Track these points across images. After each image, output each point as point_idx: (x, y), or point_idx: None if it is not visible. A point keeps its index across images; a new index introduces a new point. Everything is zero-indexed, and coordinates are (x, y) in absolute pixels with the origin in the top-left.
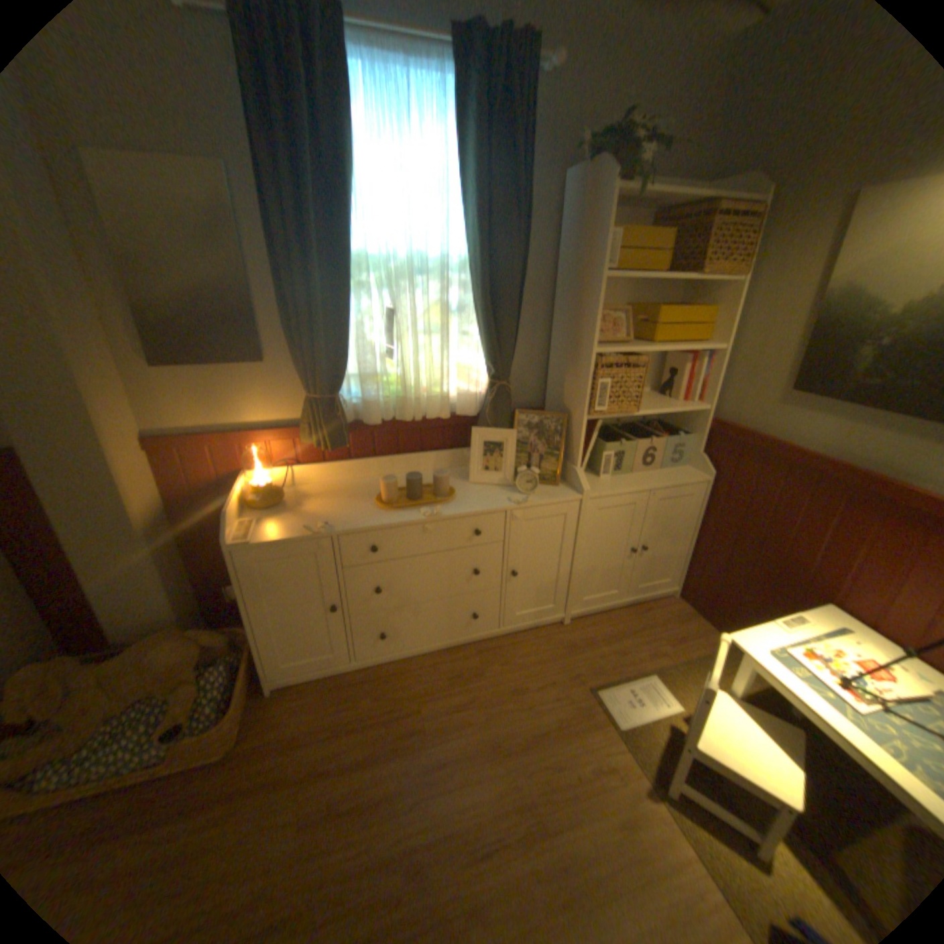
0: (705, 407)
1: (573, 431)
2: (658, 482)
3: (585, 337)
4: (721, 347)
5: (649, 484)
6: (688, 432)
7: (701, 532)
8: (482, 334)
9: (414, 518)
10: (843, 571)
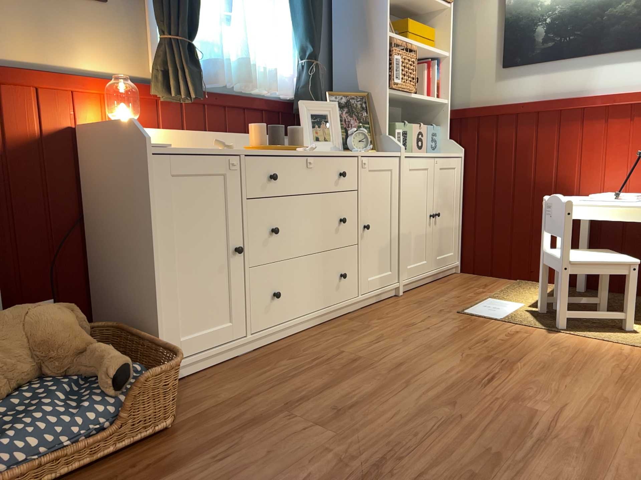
0: (445, 101)
1: (376, 107)
2: (435, 154)
3: (376, 26)
4: (446, 54)
5: (431, 154)
6: (434, 128)
7: (464, 204)
8: (298, 18)
9: (297, 152)
10: (570, 171)
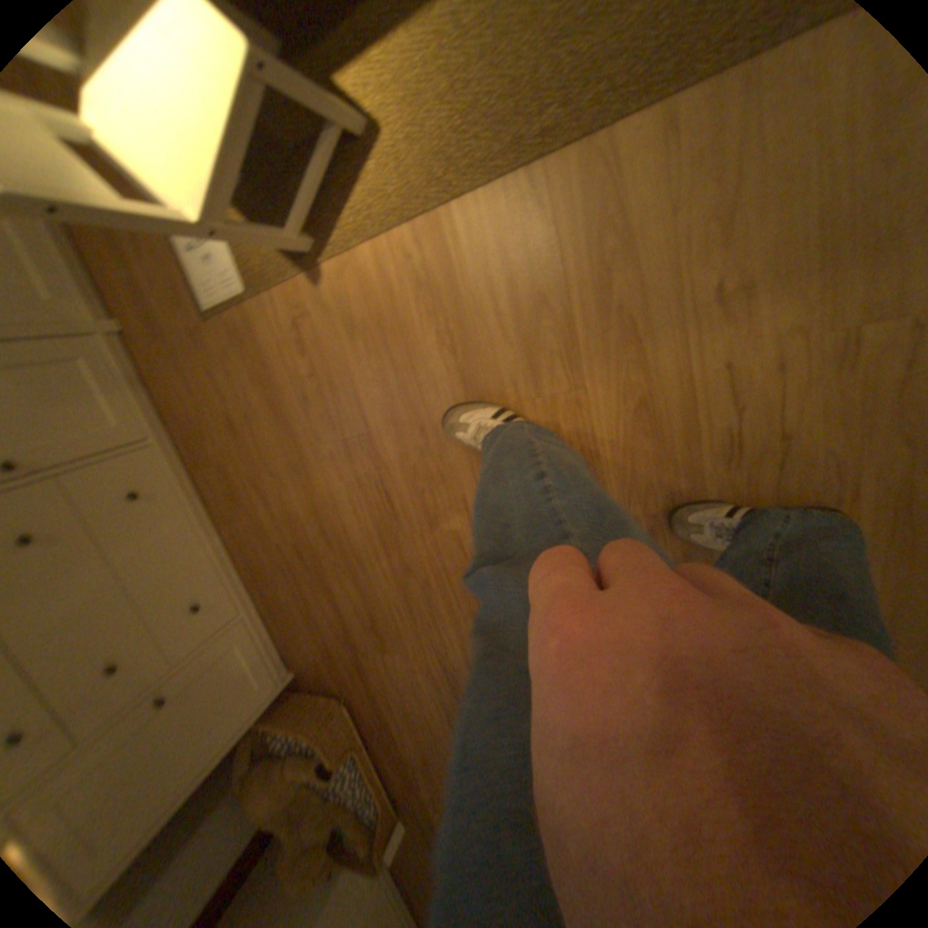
0: None
1: None
2: None
3: None
4: None
5: None
6: None
7: None
8: None
9: None
10: None
